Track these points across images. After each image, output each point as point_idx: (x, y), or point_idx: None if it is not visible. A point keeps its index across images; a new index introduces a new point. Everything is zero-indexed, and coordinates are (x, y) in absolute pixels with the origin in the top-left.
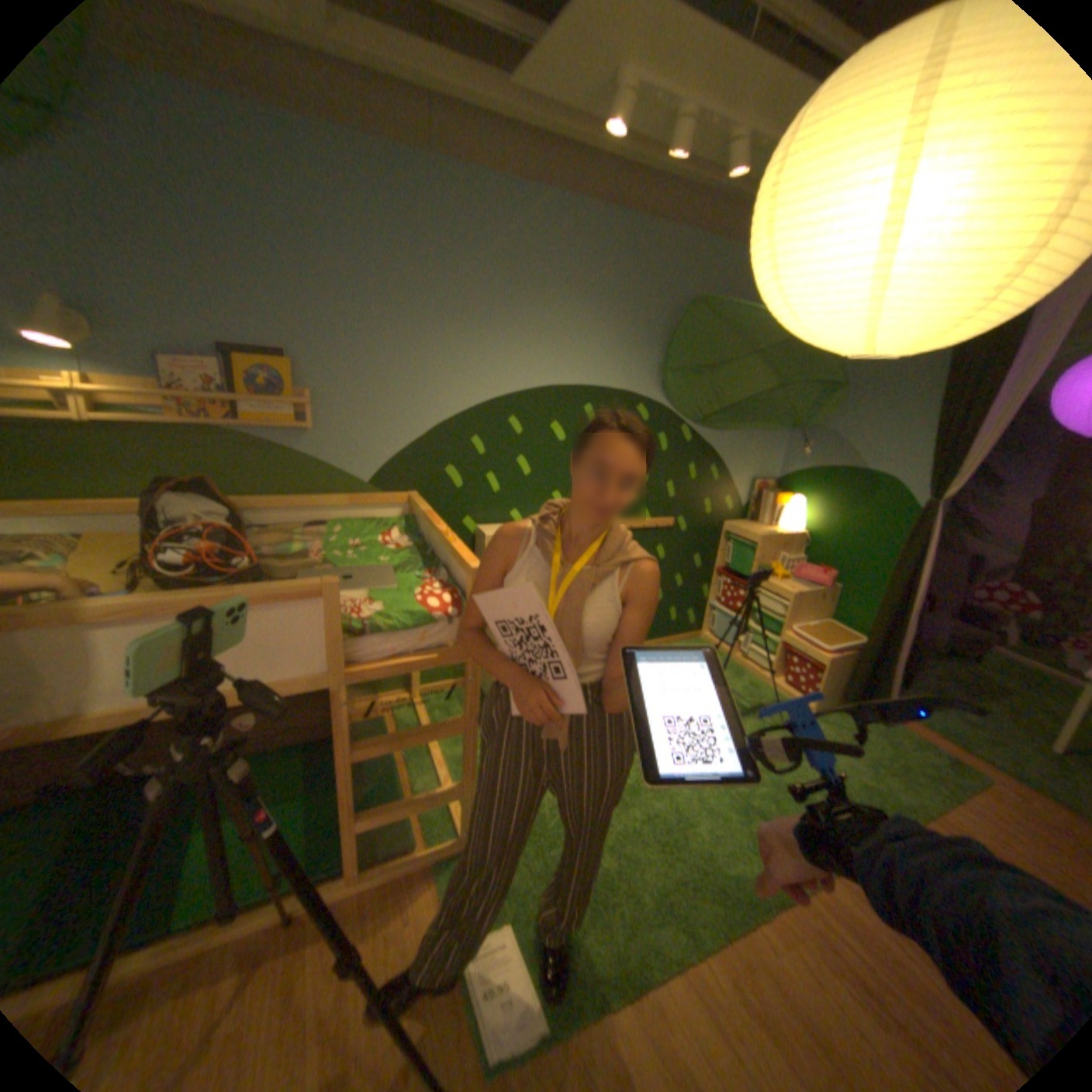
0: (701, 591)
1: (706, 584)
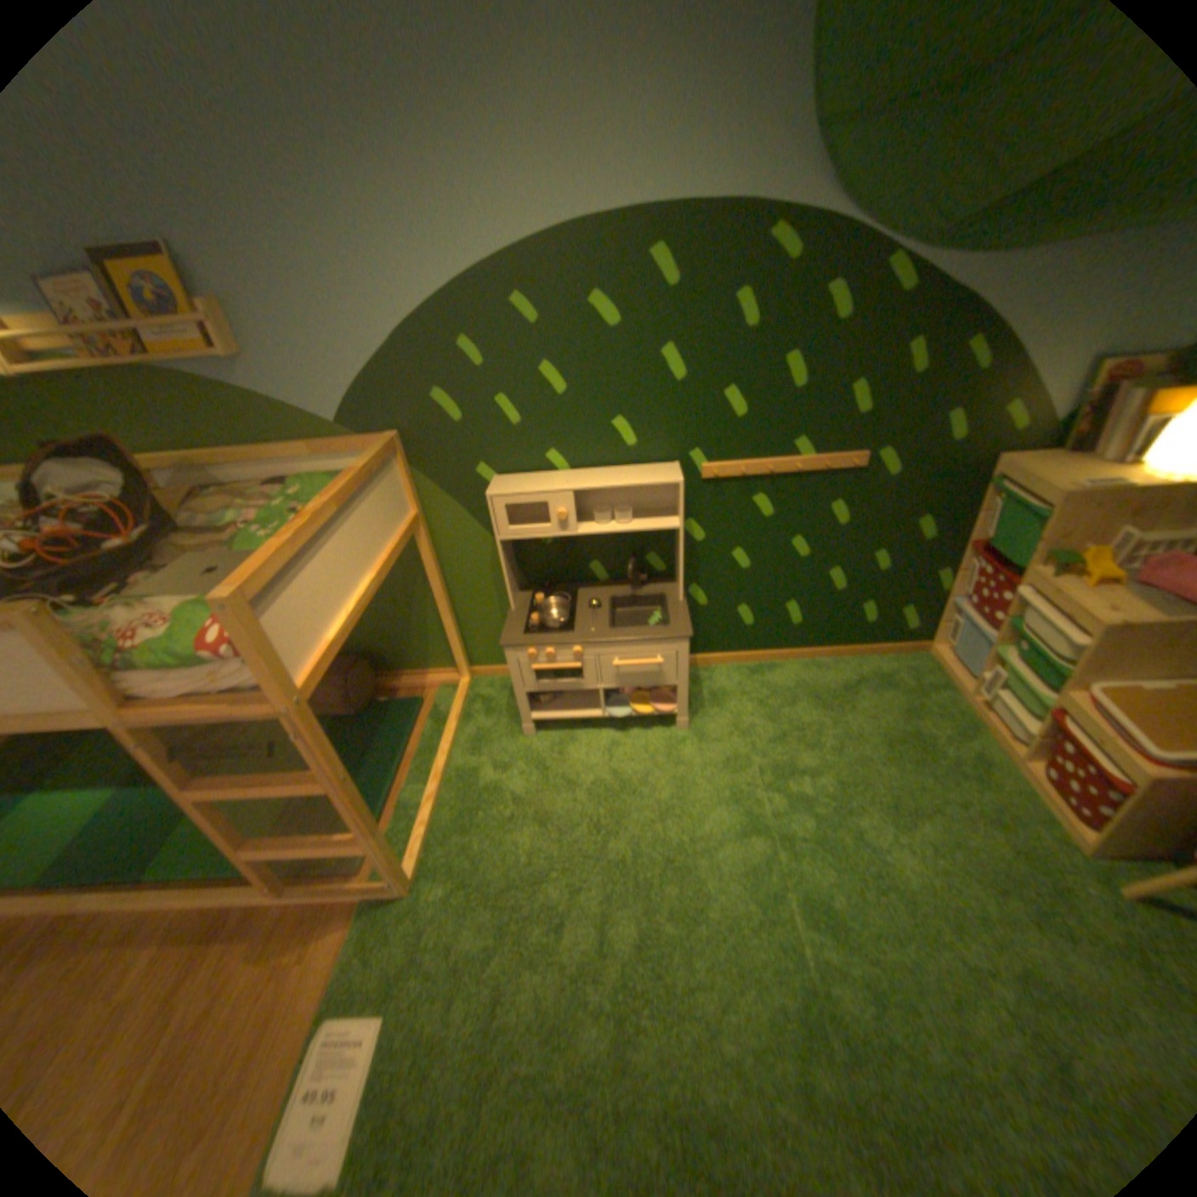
0: (937, 576)
1: (950, 565)
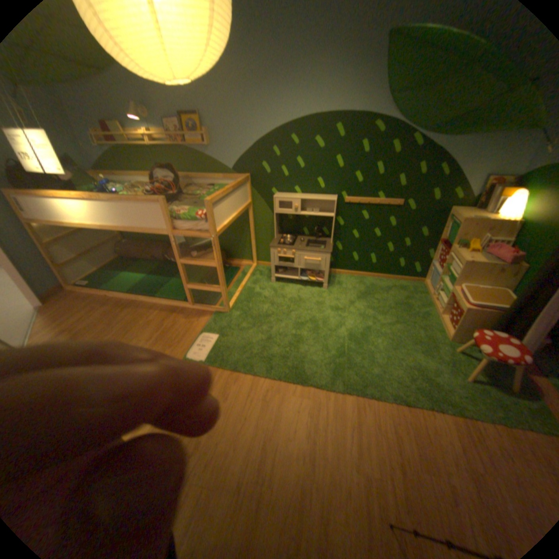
0: (428, 252)
1: (433, 248)
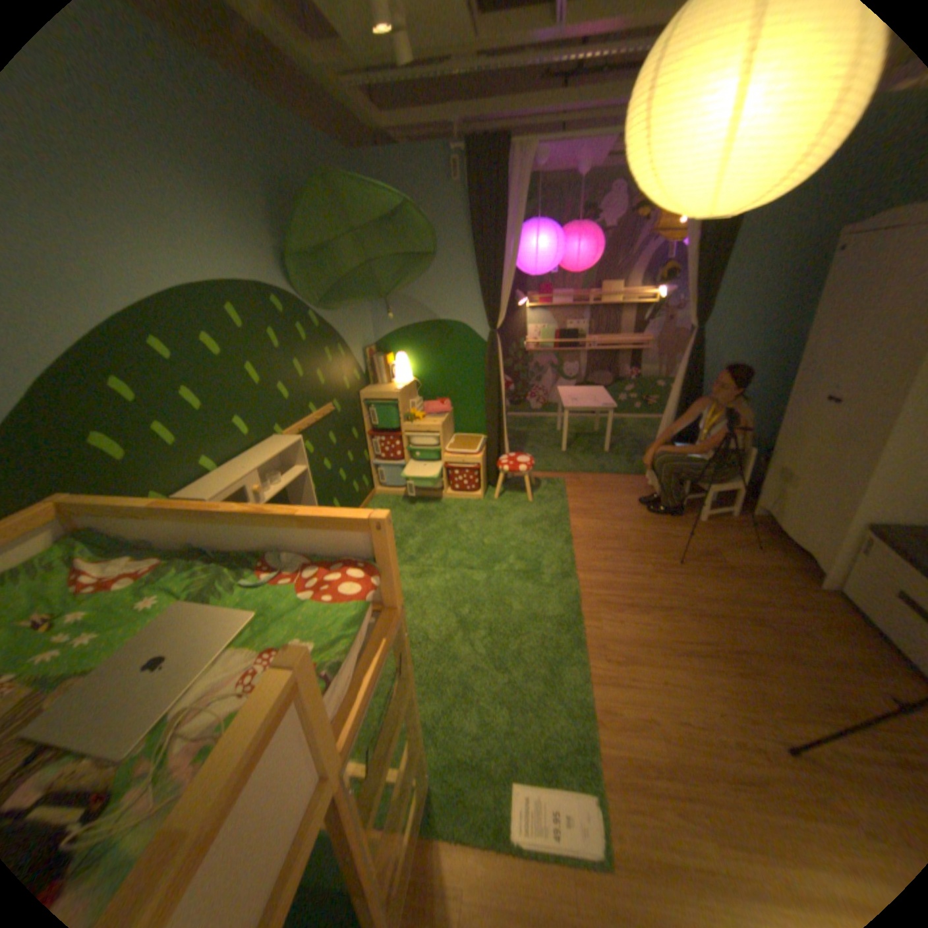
0: (363, 455)
1: (364, 448)
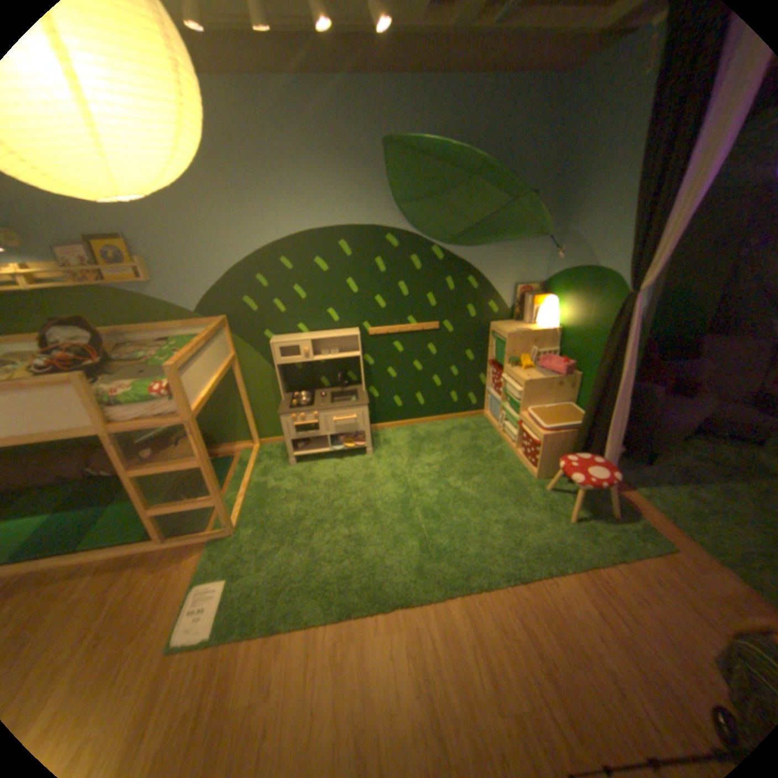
0: (478, 378)
1: (482, 372)
